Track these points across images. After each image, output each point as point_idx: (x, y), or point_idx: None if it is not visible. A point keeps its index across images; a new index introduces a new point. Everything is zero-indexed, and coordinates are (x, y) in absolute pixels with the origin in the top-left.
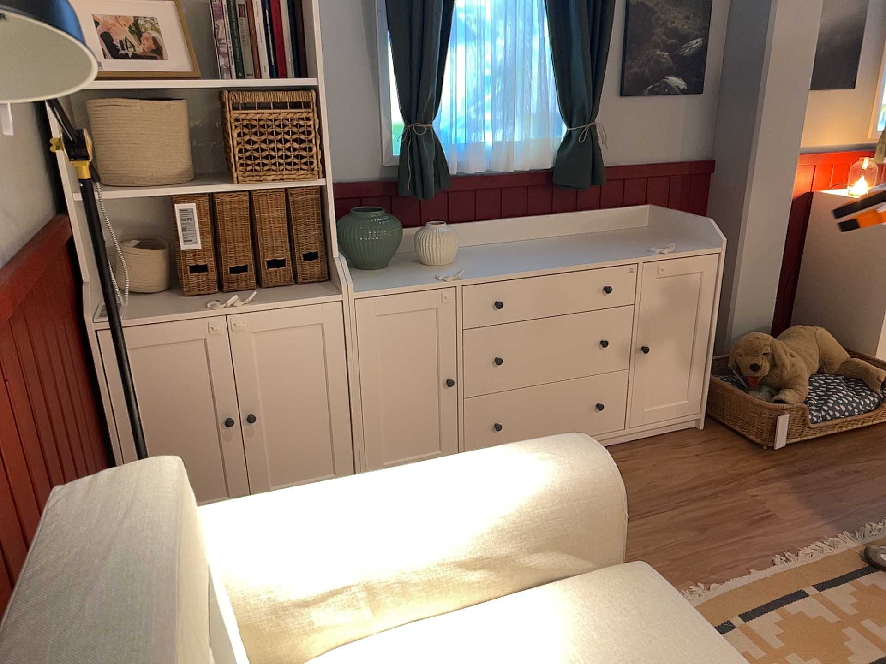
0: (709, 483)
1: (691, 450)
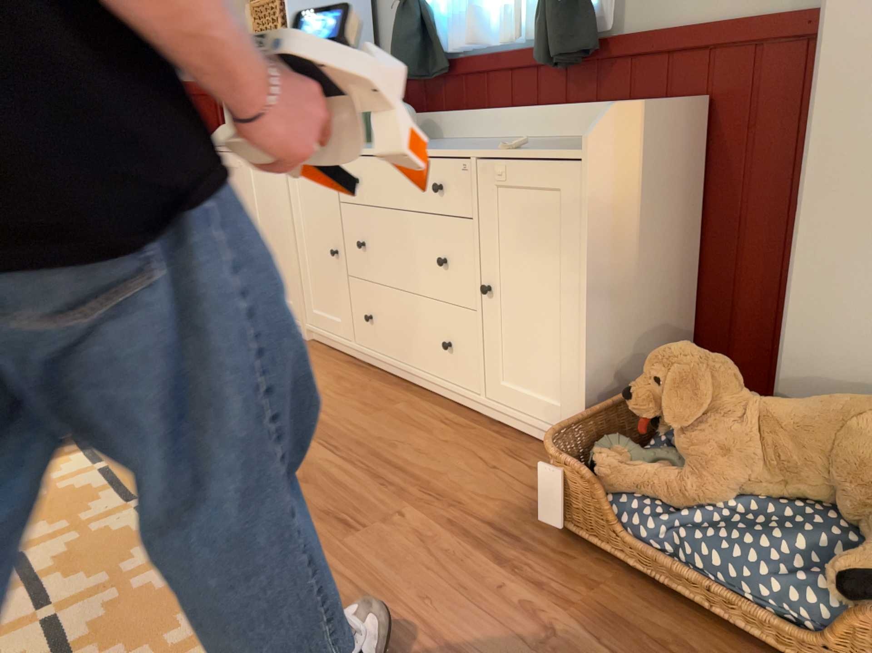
0: (421, 480)
1: (508, 463)
